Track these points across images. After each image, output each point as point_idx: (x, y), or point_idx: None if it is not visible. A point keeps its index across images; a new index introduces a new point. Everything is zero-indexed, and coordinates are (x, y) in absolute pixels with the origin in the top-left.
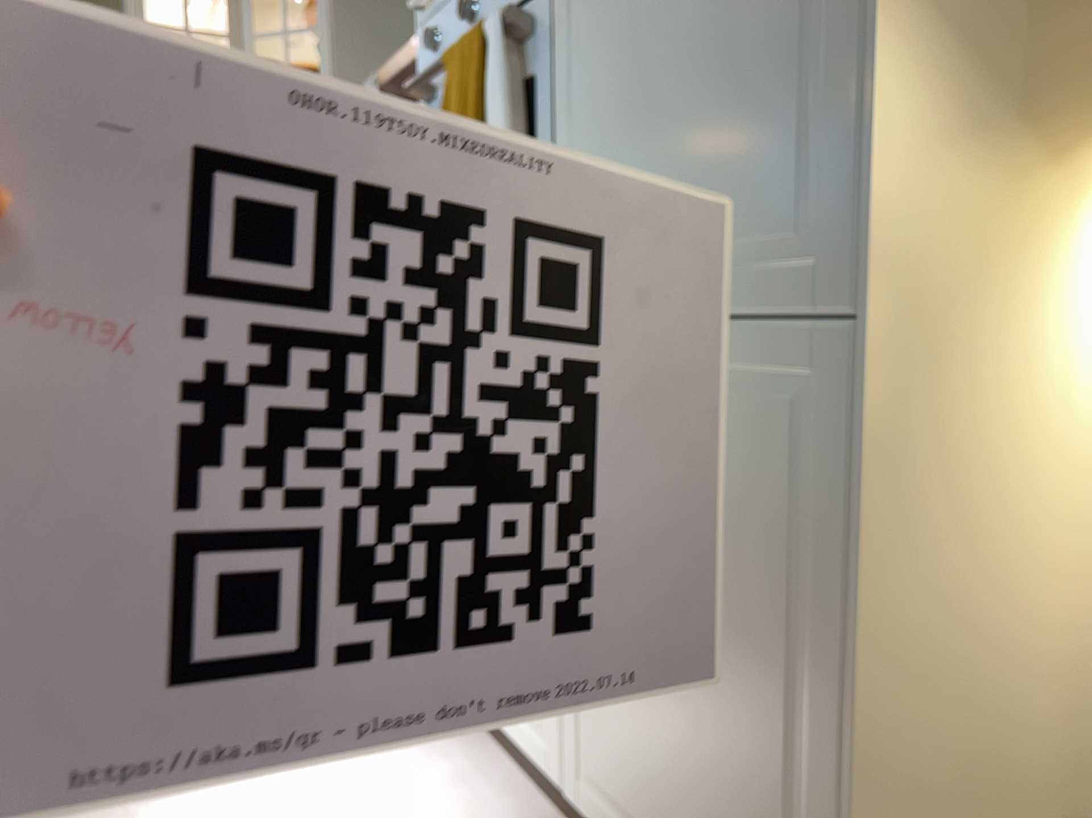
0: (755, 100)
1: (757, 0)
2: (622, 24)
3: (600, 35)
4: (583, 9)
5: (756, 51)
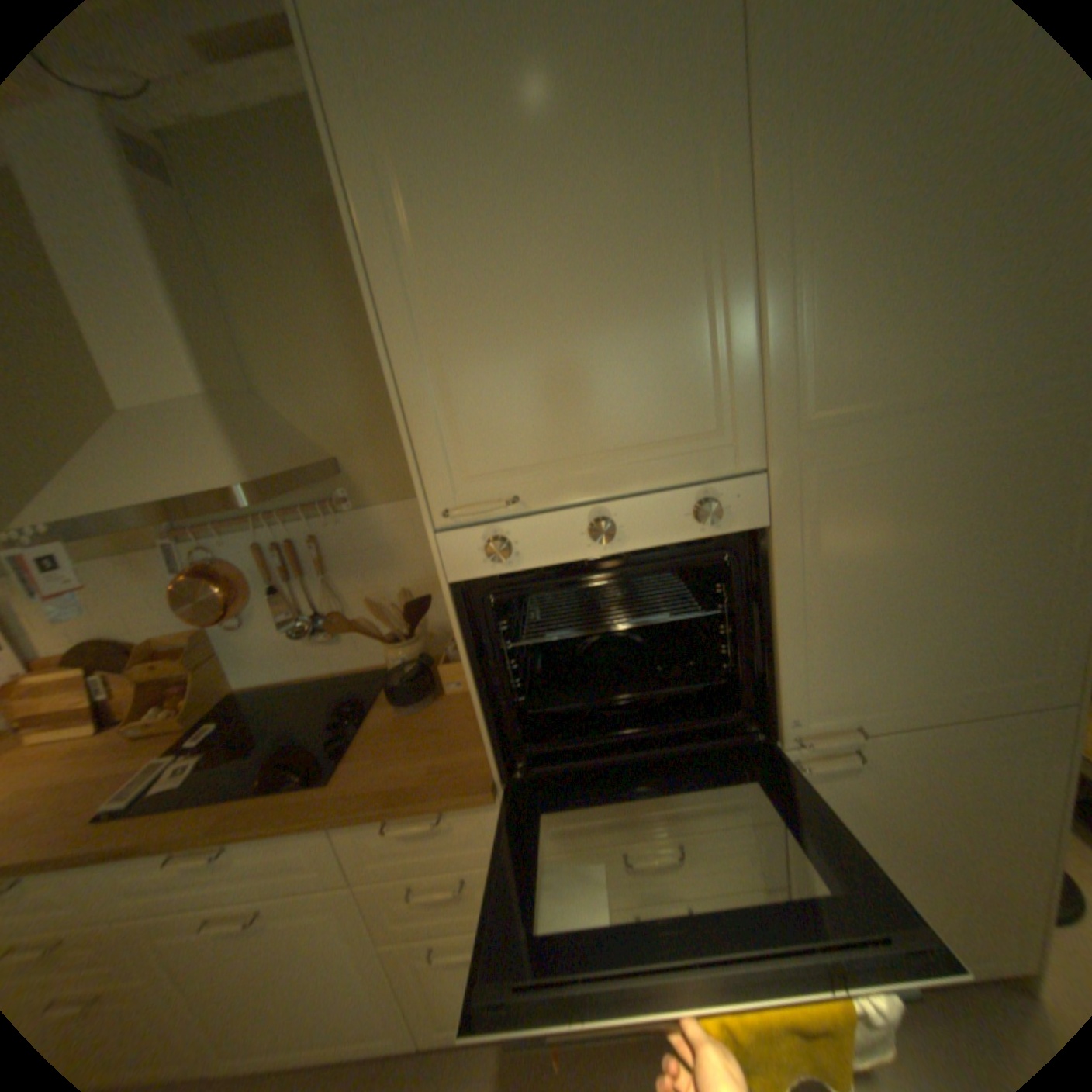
0: (1004, 618)
1: (1009, 569)
2: (869, 569)
3: (841, 574)
4: (812, 553)
5: (1006, 594)
